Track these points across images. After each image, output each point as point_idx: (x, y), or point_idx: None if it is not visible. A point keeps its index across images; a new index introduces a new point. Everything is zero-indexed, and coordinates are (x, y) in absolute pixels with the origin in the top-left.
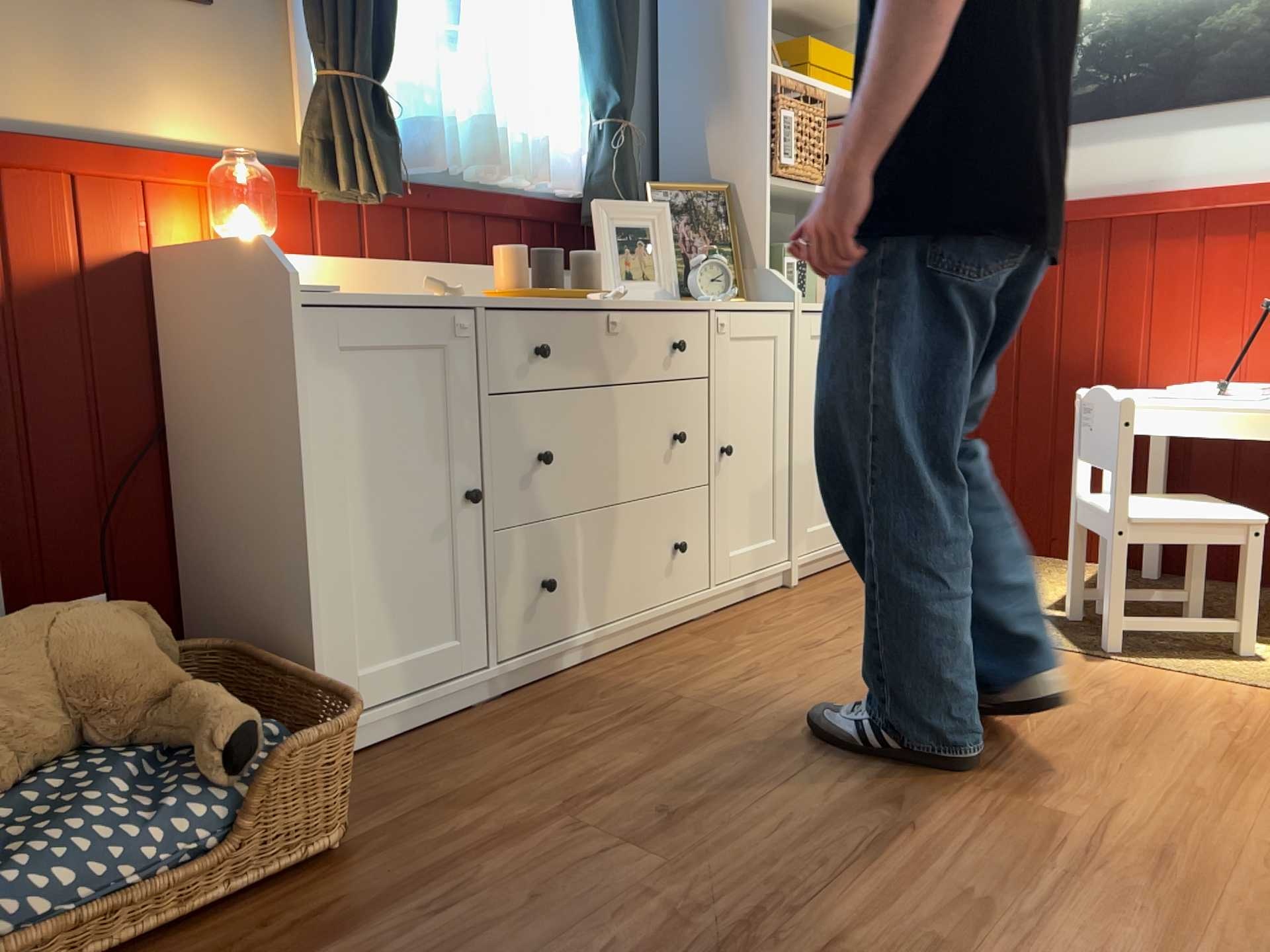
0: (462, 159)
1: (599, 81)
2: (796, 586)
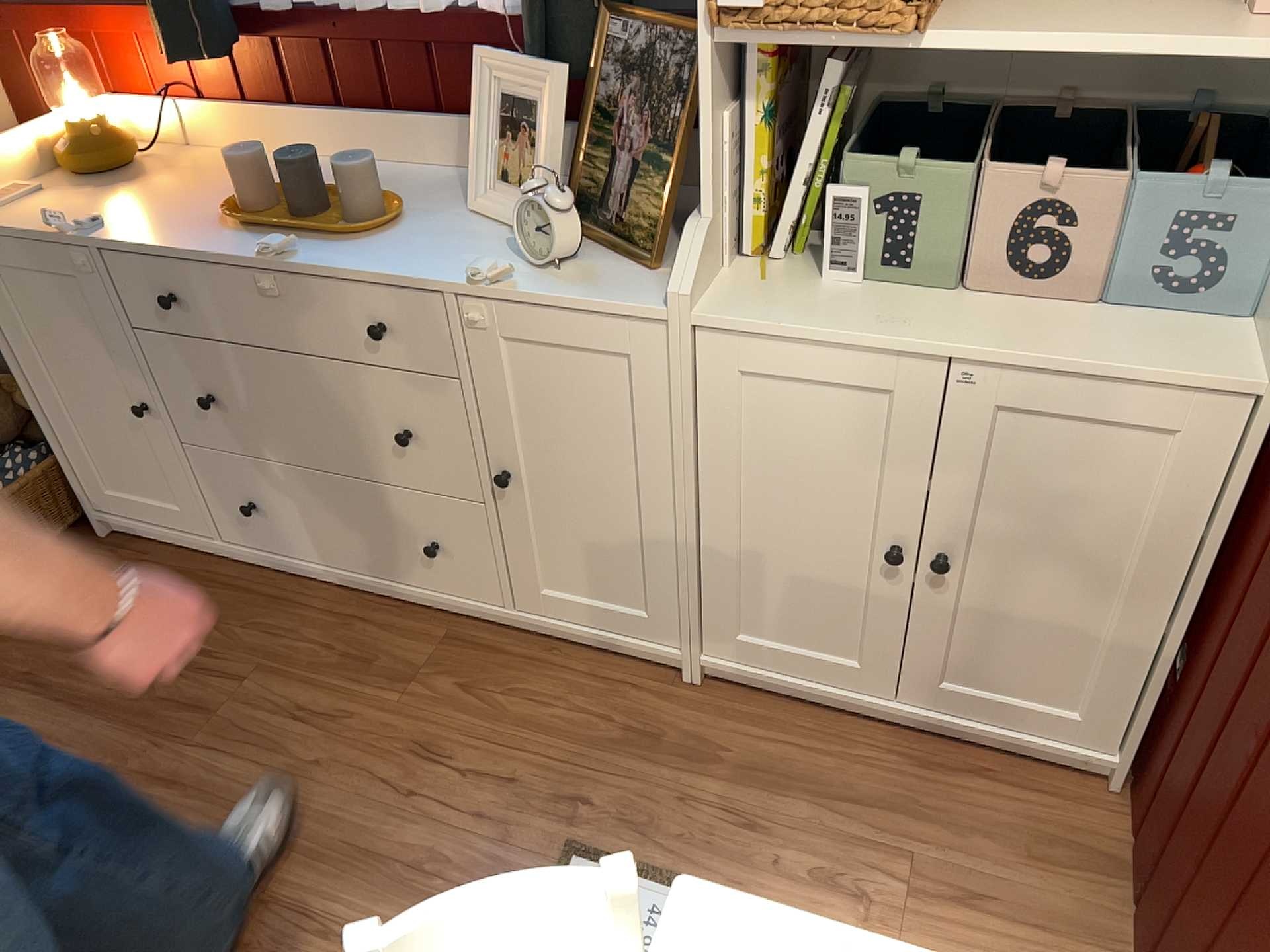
0: None
1: None
2: (696, 687)
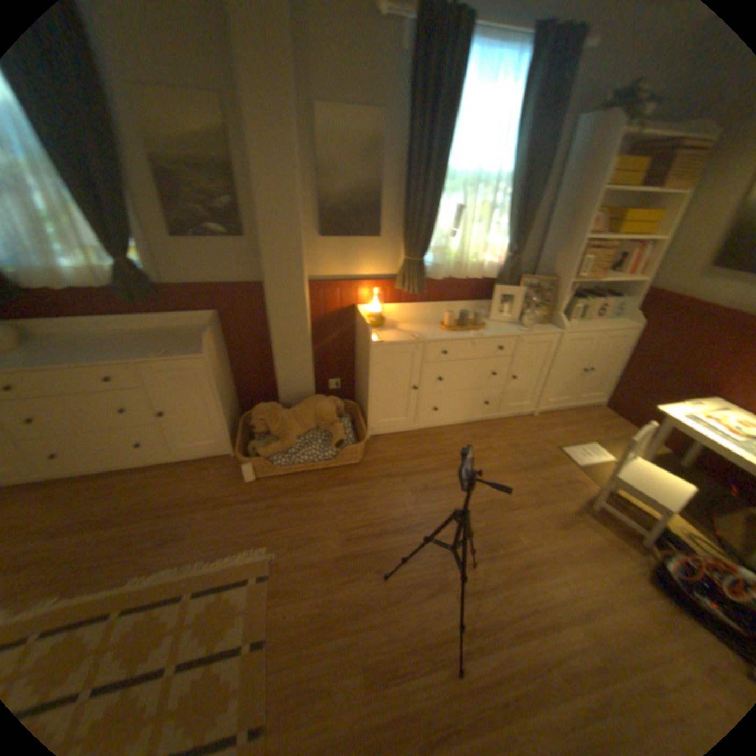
0: (451, 273)
1: (511, 242)
2: (535, 418)
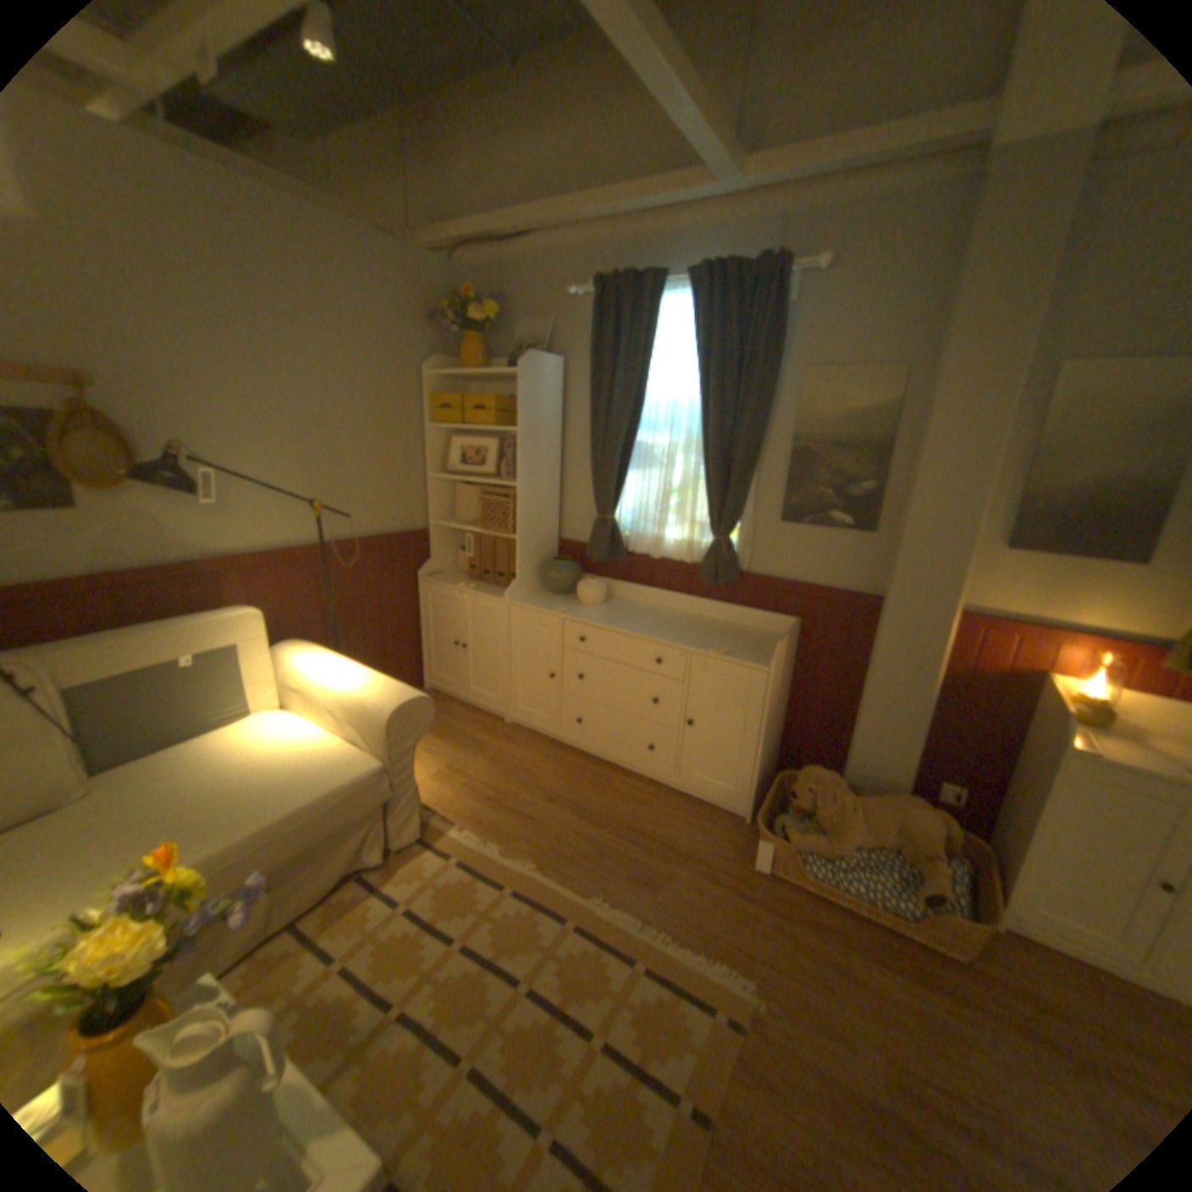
0: None
1: None
2: None
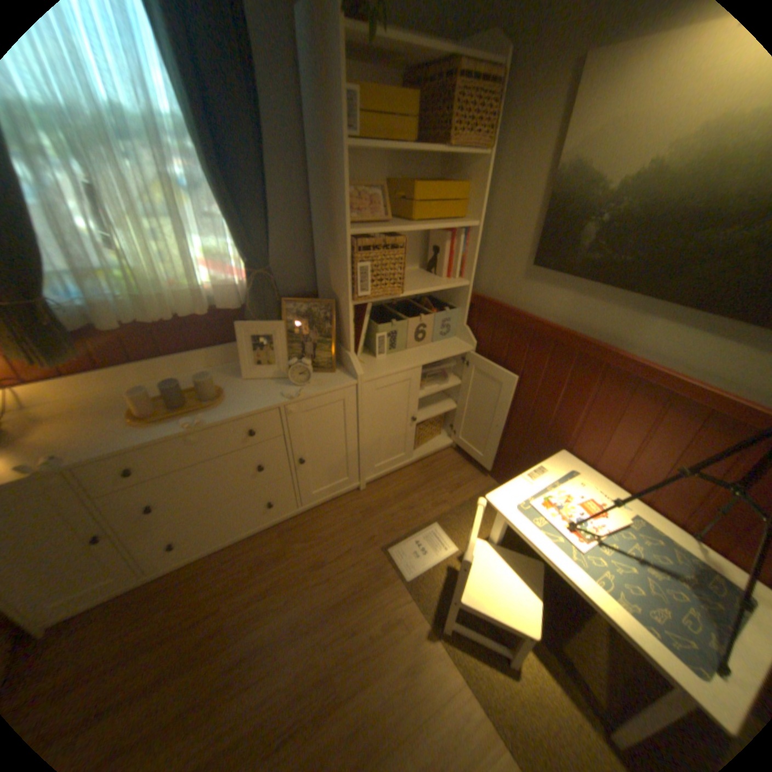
0: (141, 311)
1: (236, 246)
2: (364, 490)
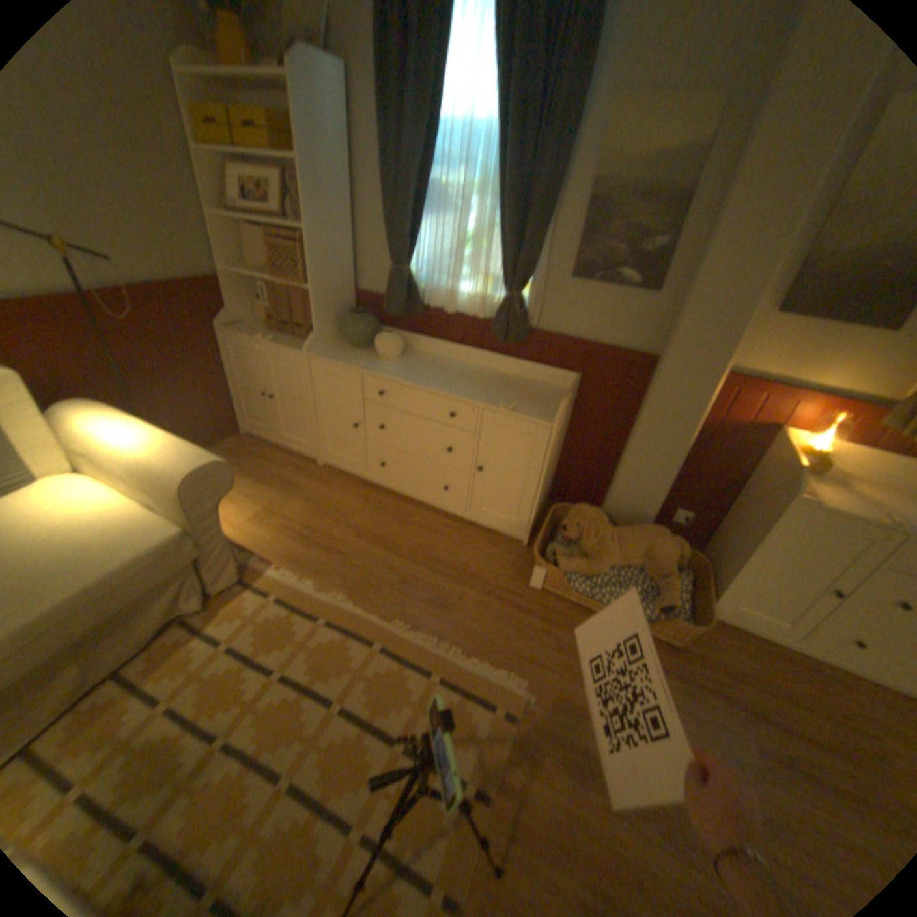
0: None
1: None
2: None
